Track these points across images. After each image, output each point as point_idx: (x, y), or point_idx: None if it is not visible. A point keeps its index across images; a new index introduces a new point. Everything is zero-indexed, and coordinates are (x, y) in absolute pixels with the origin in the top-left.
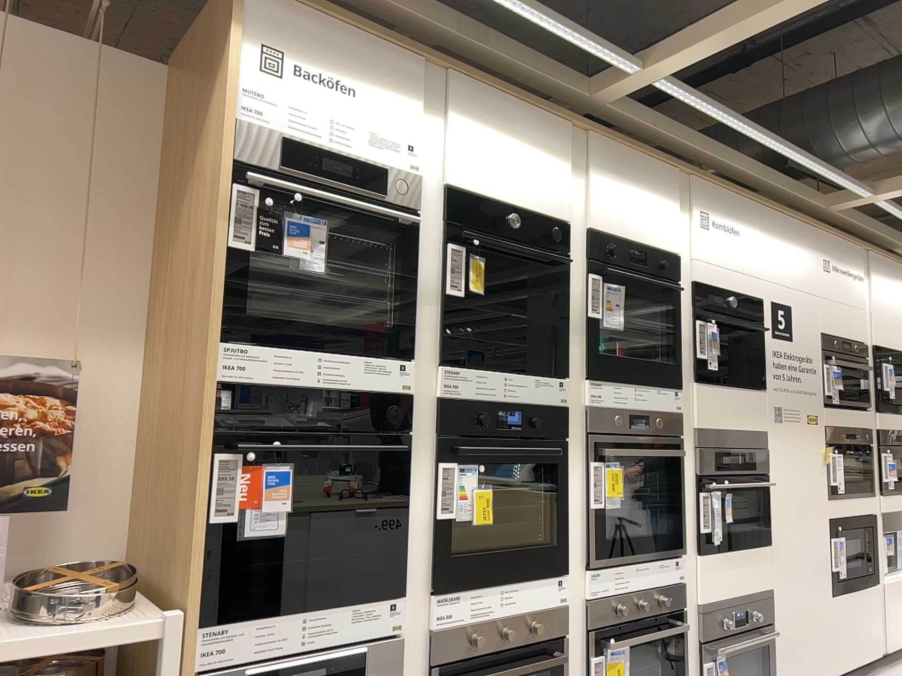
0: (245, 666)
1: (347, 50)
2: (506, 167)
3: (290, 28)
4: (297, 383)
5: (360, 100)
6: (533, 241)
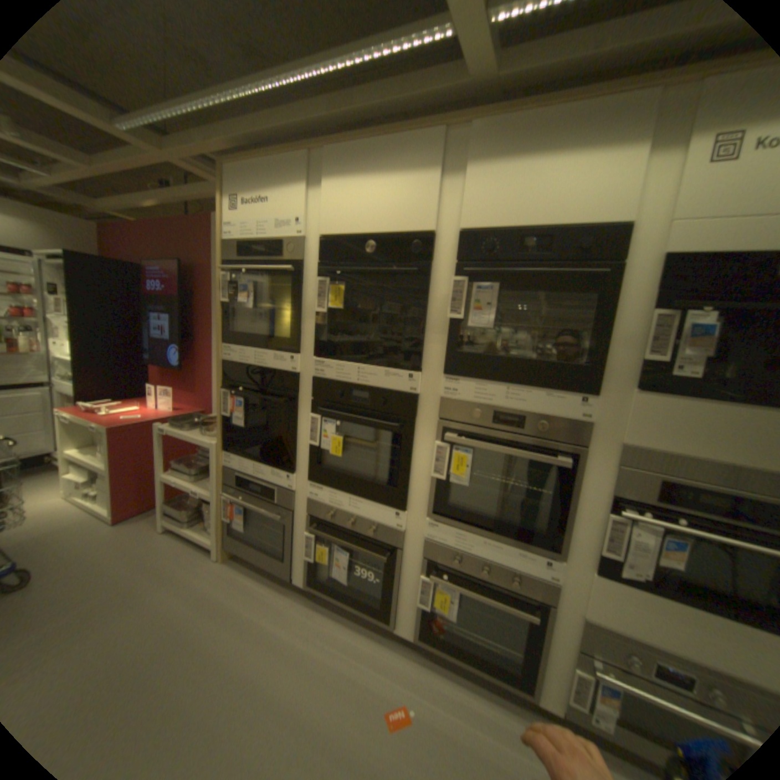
0: (232, 478)
1: (258, 167)
2: (369, 196)
3: (233, 171)
4: (247, 365)
5: (265, 197)
6: (398, 255)
